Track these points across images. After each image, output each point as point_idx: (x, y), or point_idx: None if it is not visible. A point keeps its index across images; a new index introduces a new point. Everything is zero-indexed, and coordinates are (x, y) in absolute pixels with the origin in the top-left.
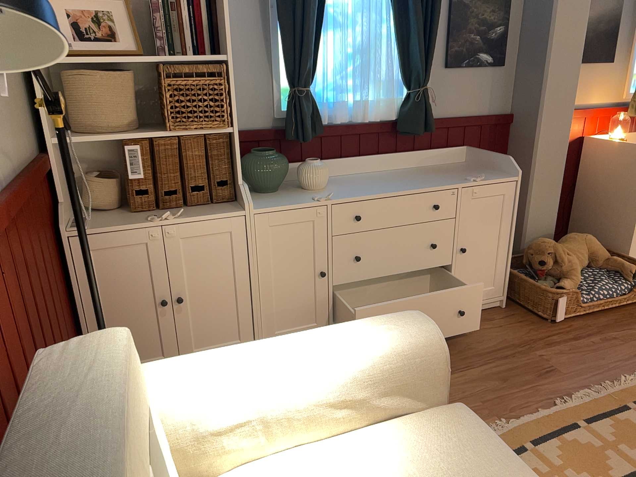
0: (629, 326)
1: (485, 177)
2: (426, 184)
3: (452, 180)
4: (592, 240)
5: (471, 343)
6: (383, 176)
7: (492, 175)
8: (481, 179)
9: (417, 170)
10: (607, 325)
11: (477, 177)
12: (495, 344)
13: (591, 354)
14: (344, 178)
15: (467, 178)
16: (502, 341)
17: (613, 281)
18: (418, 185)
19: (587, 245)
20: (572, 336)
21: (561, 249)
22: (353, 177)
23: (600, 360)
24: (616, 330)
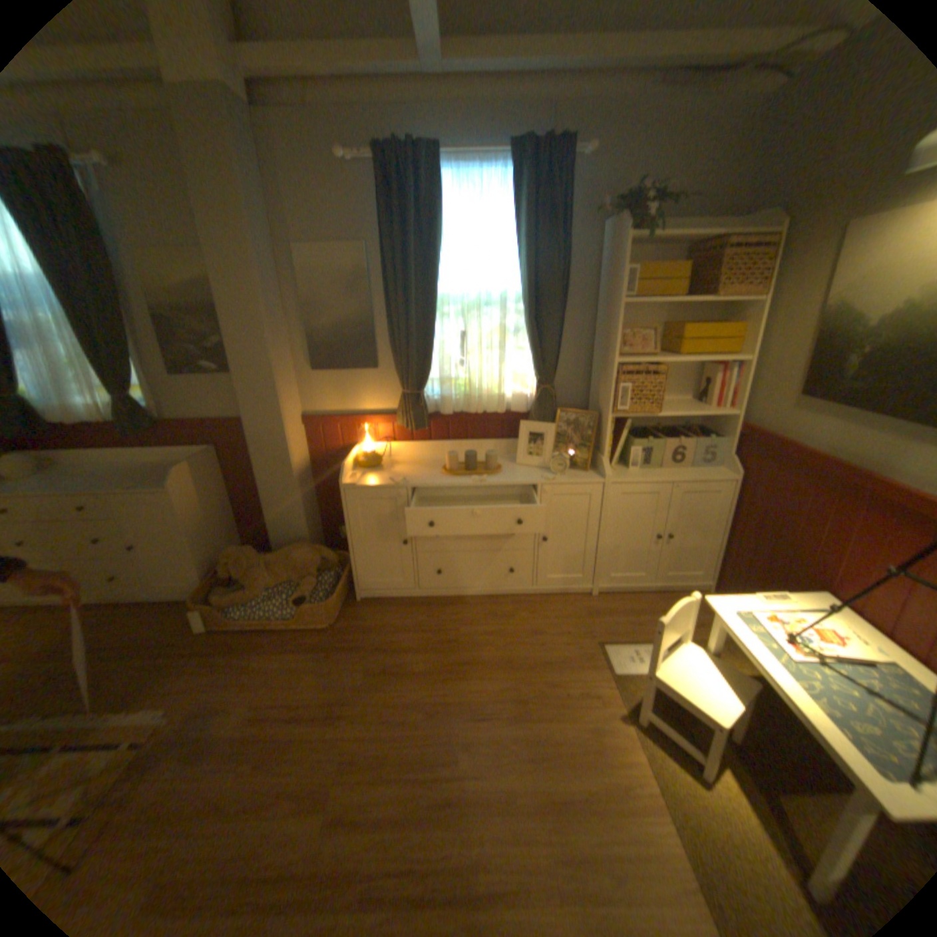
0: (254, 656)
1: (127, 488)
2: (85, 487)
3: (114, 486)
4: (299, 555)
5: (109, 636)
6: (102, 471)
7: (161, 484)
8: (121, 490)
9: (151, 466)
10: (238, 649)
11: (142, 485)
12: (122, 642)
13: (159, 678)
14: (75, 470)
15: (133, 484)
16: (131, 641)
17: (283, 604)
18: (76, 488)
19: (289, 560)
20: (188, 652)
21: (240, 562)
22: (83, 469)
23: (152, 687)
24: (233, 657)
